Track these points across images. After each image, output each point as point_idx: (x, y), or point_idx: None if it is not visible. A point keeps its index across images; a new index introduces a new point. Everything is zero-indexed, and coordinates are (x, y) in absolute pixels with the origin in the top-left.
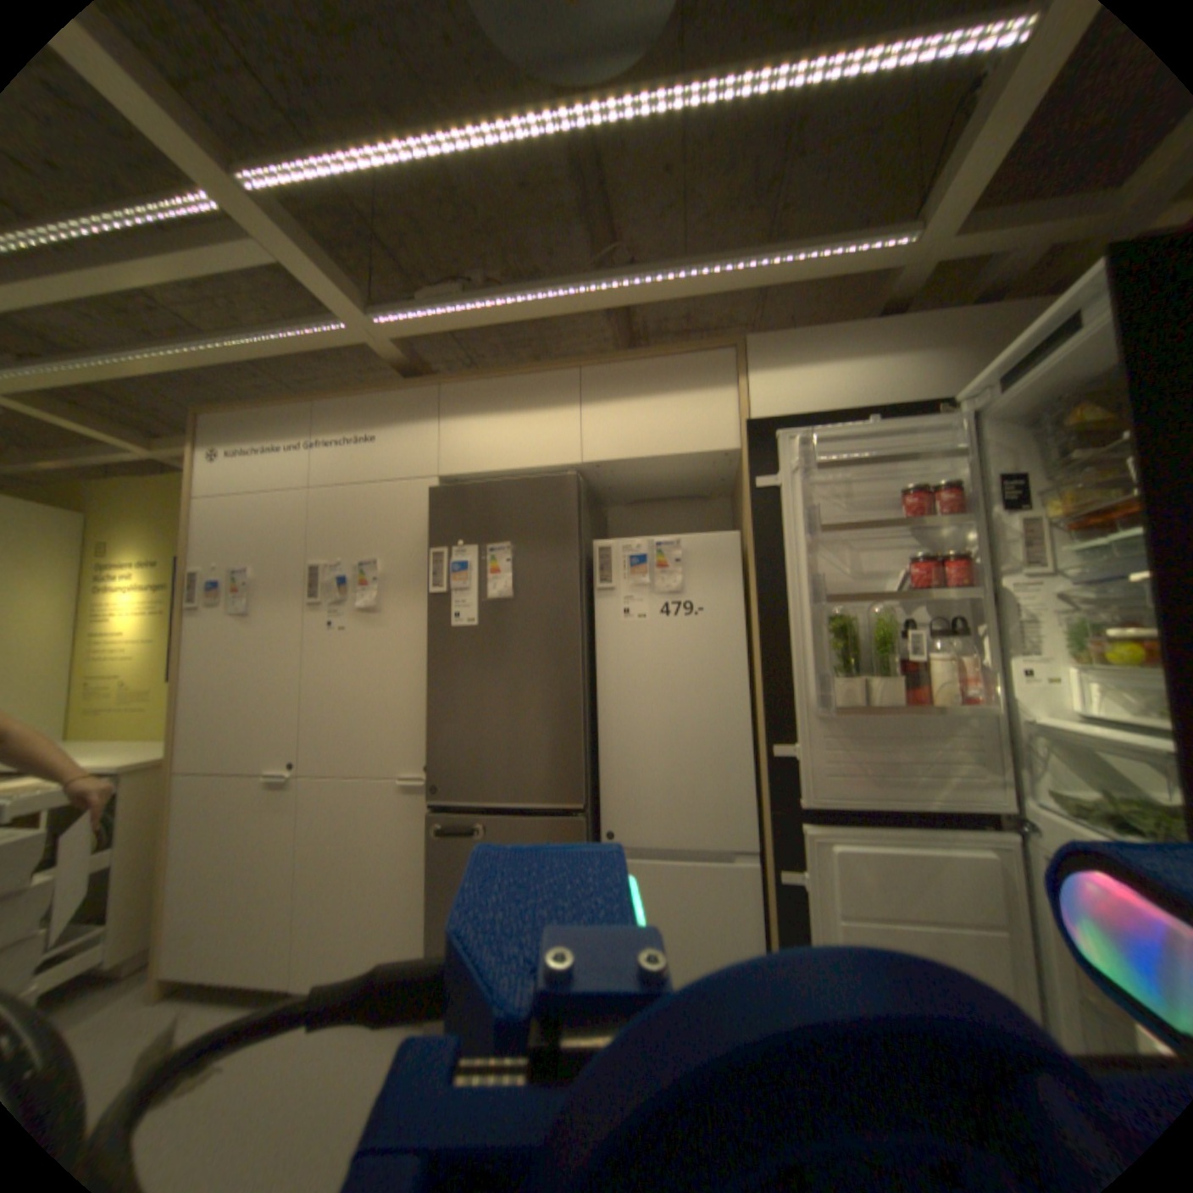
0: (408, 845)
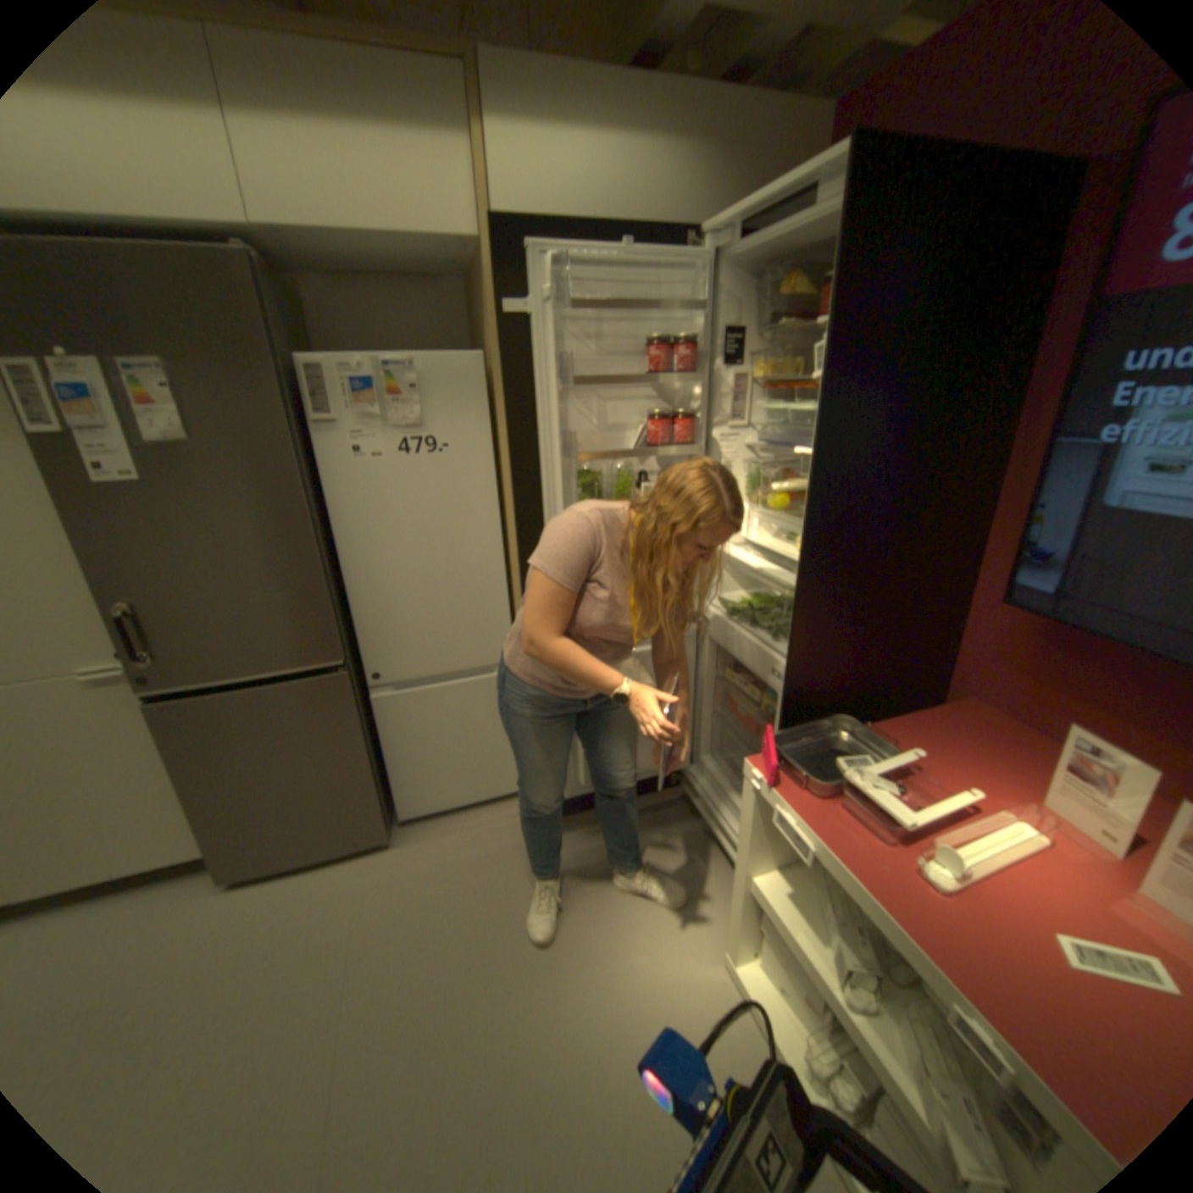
0: (123, 736)
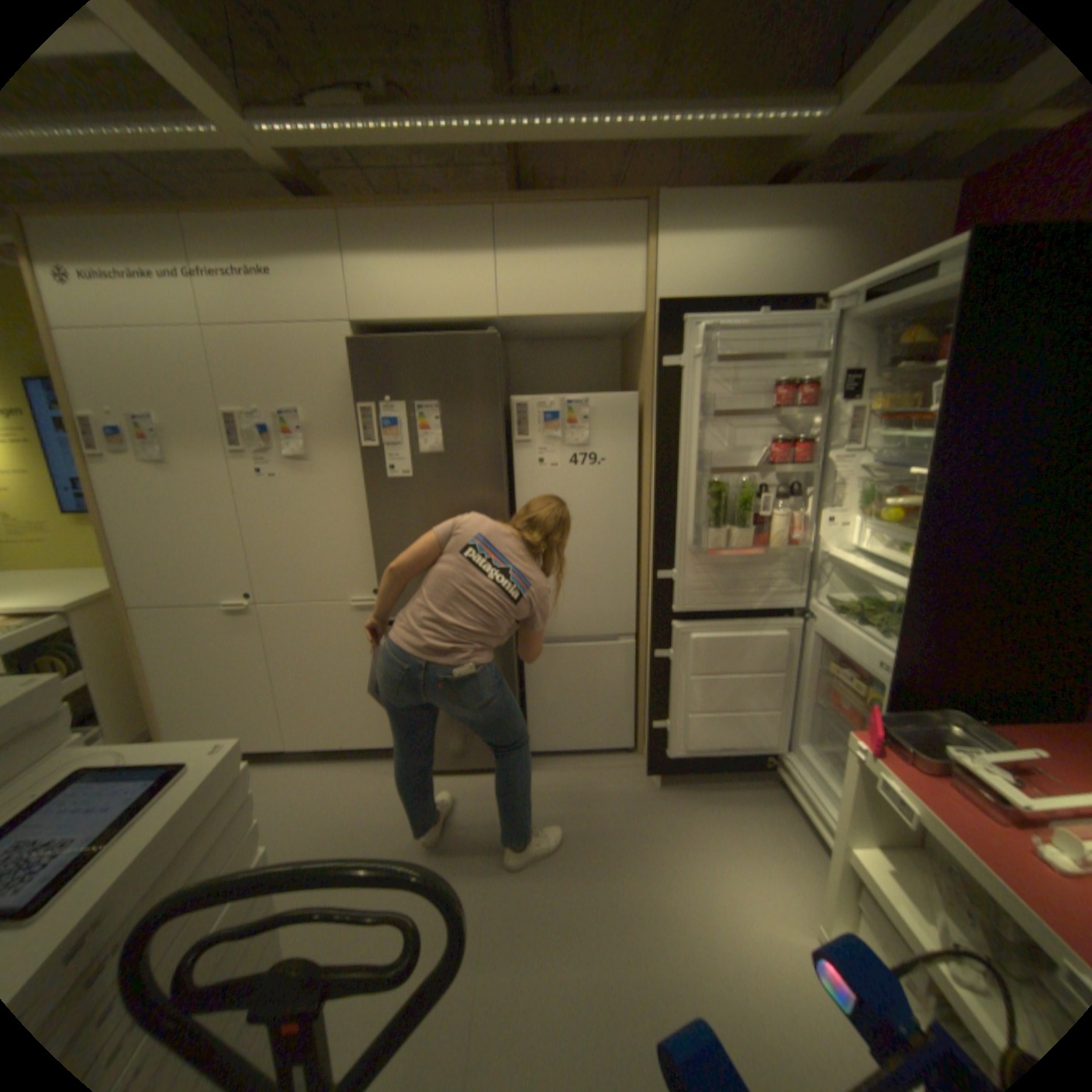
0: (367, 647)
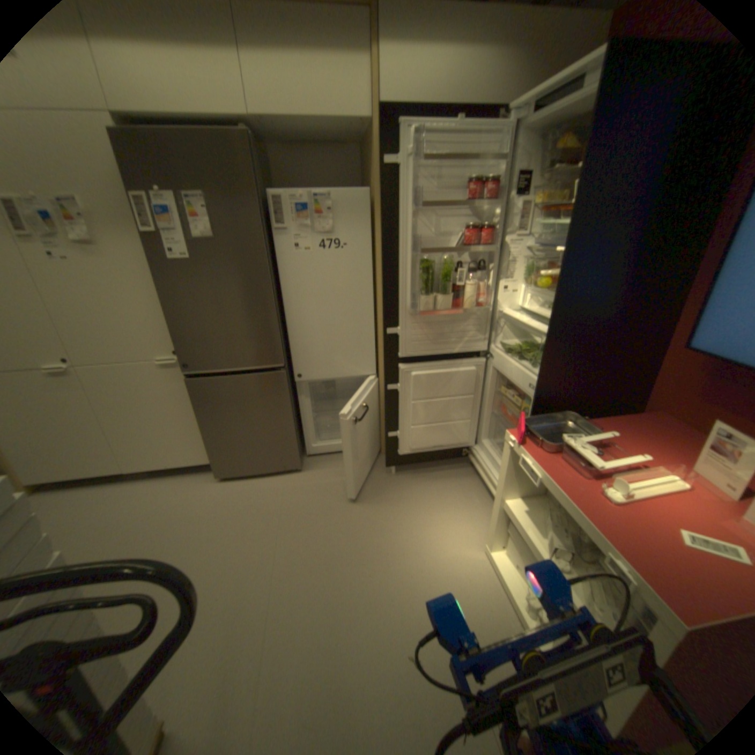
0: (175, 396)
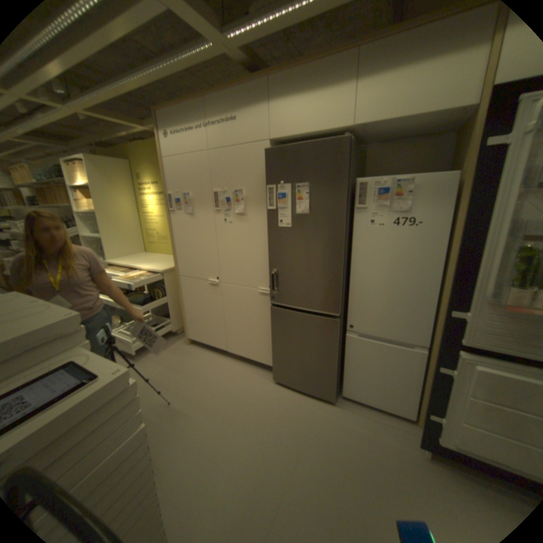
0: (264, 314)
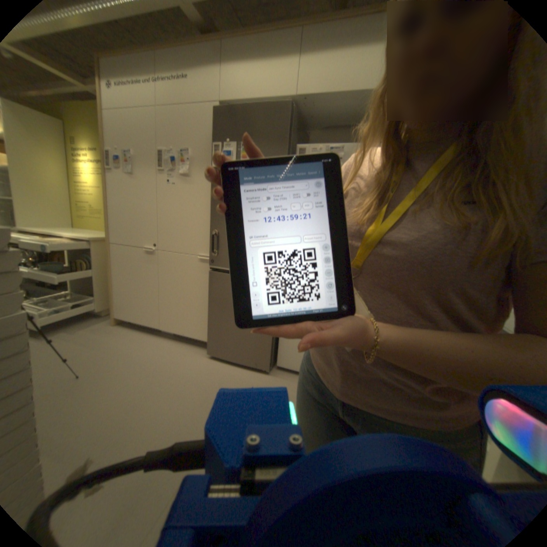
0: (202, 283)
